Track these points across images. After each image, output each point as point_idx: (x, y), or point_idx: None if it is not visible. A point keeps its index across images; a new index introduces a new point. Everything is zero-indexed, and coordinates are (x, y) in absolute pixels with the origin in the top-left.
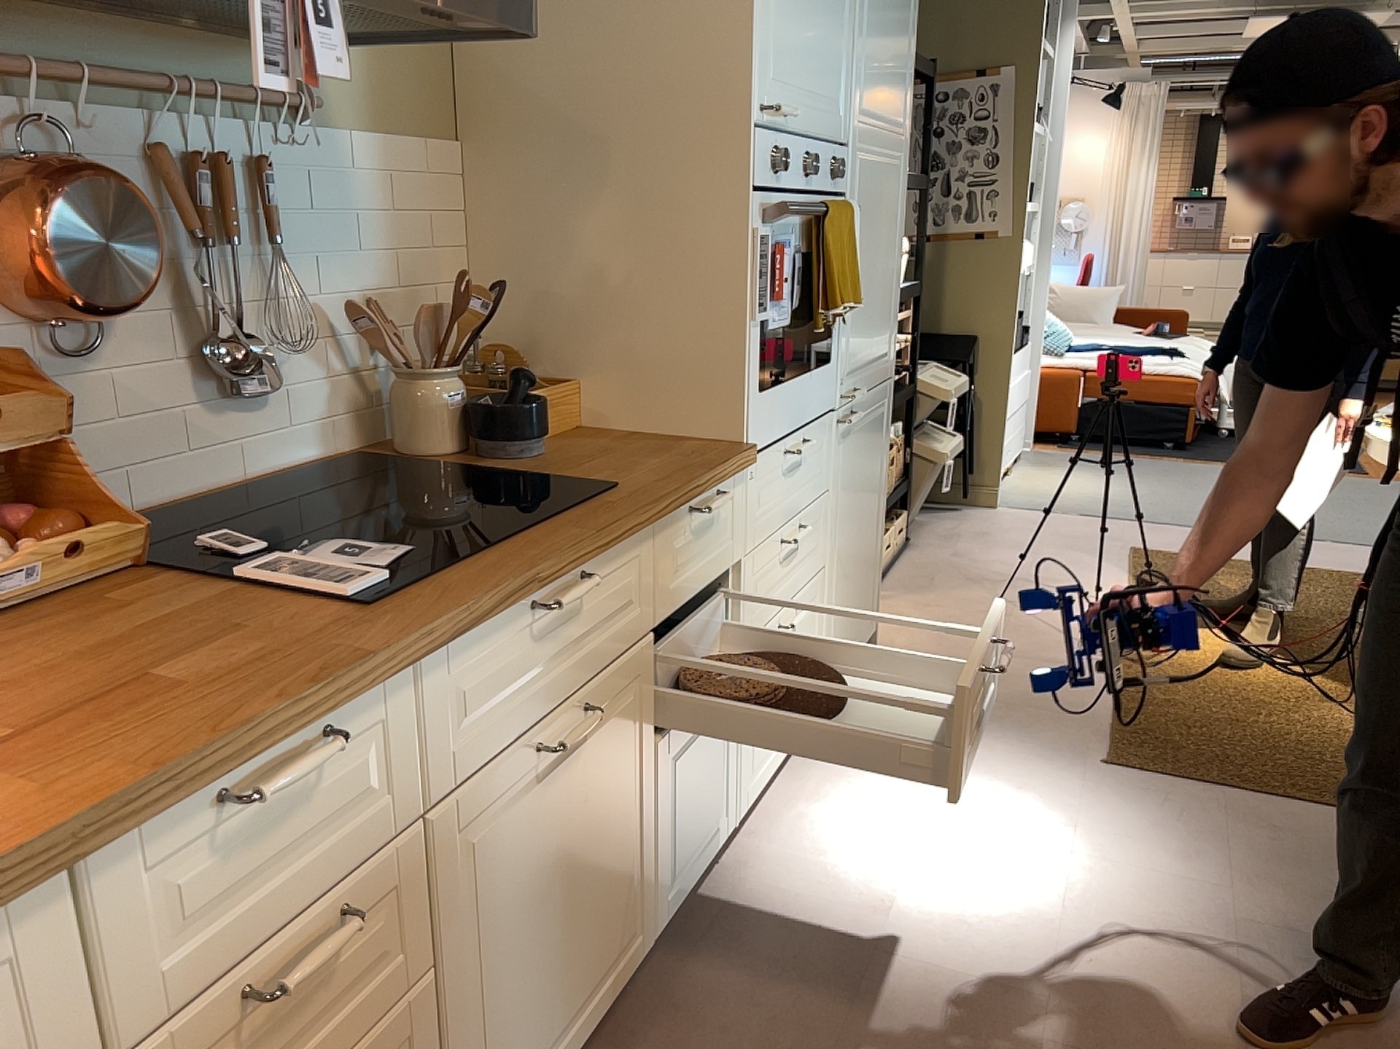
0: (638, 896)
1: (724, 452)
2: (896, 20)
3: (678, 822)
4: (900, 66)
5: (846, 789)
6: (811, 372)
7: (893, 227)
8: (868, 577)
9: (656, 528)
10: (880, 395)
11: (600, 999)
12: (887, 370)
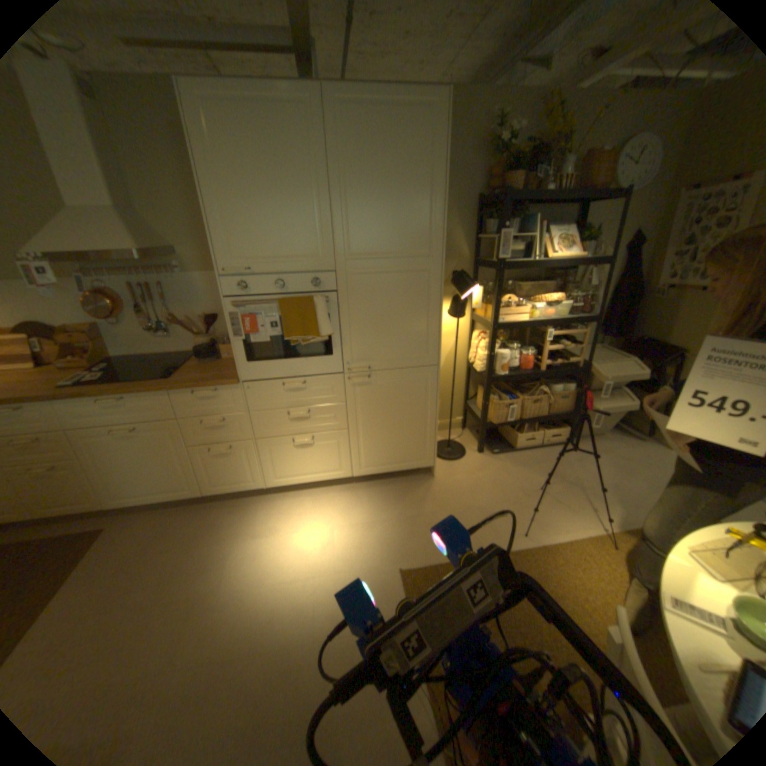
0: (186, 484)
1: (220, 379)
2: (402, 200)
3: (210, 474)
4: (415, 221)
5: (323, 506)
6: (307, 359)
7: (420, 298)
8: (414, 444)
9: (166, 394)
10: (414, 371)
11: (166, 499)
12: (427, 362)
